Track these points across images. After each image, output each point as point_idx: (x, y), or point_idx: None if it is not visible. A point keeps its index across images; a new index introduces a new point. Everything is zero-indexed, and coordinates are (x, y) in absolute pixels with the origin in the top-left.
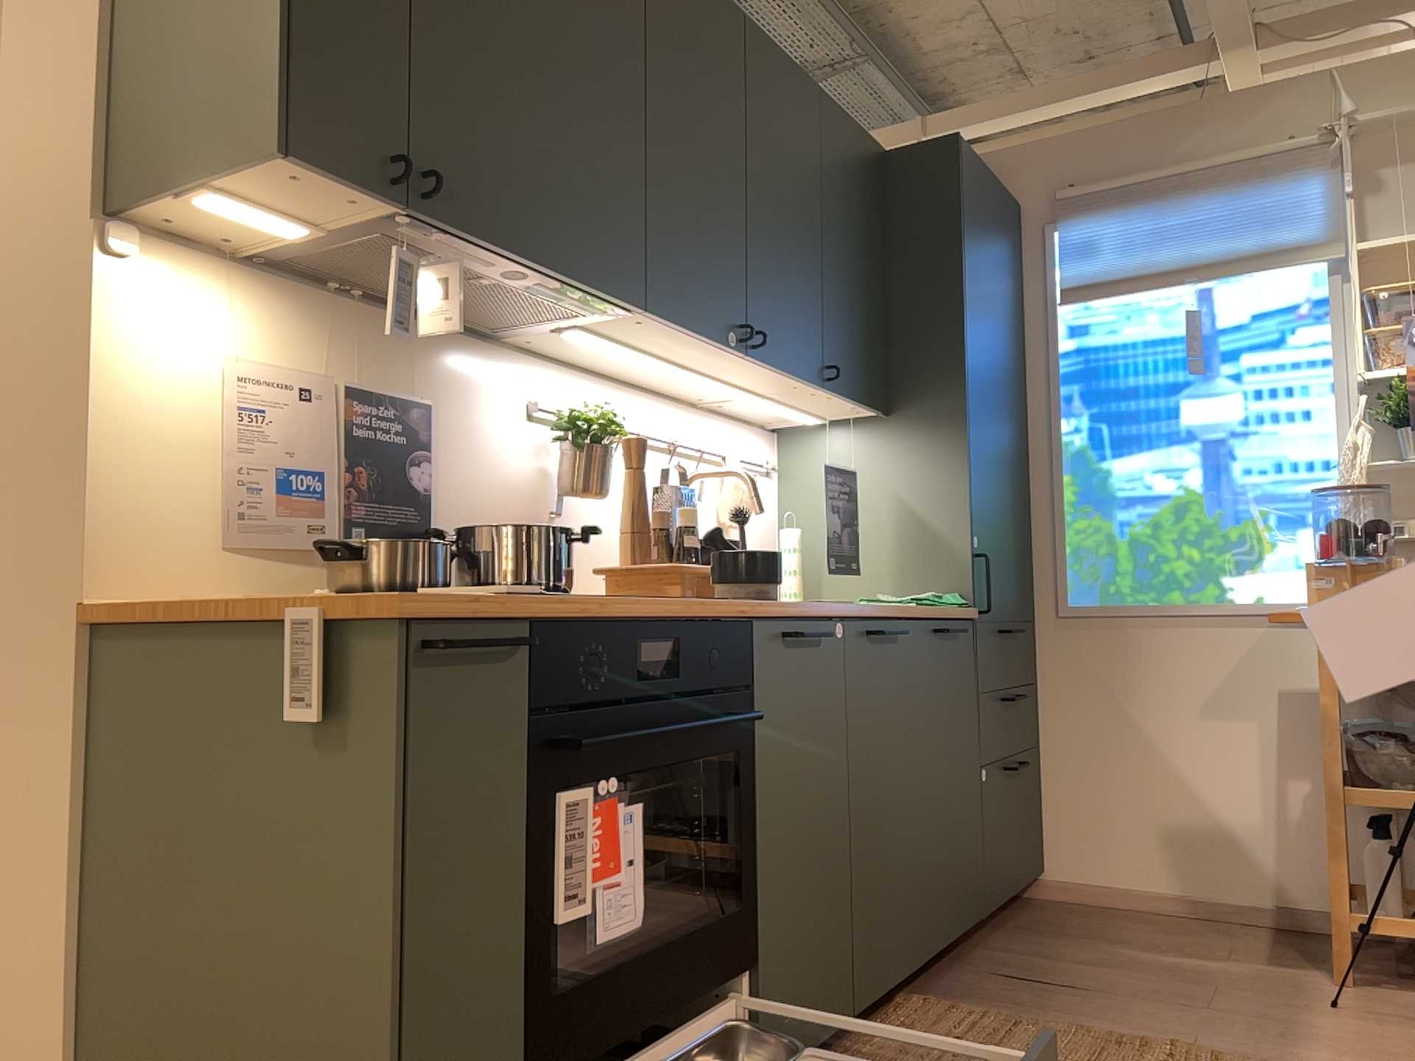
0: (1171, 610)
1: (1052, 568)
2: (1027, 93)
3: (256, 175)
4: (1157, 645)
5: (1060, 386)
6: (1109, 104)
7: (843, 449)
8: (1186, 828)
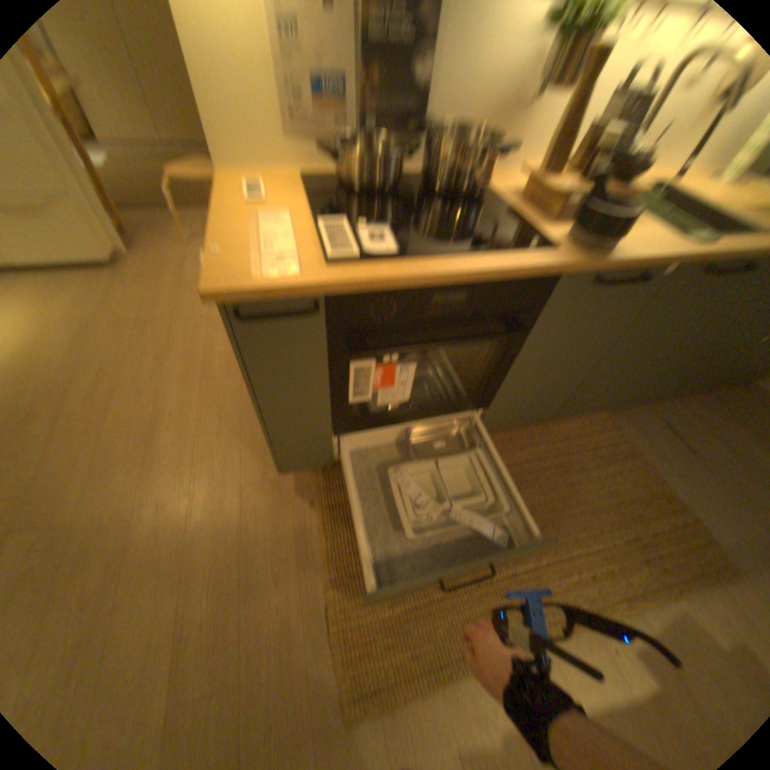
0: None
1: None
2: None
3: None
4: None
5: None
6: None
7: None
8: None
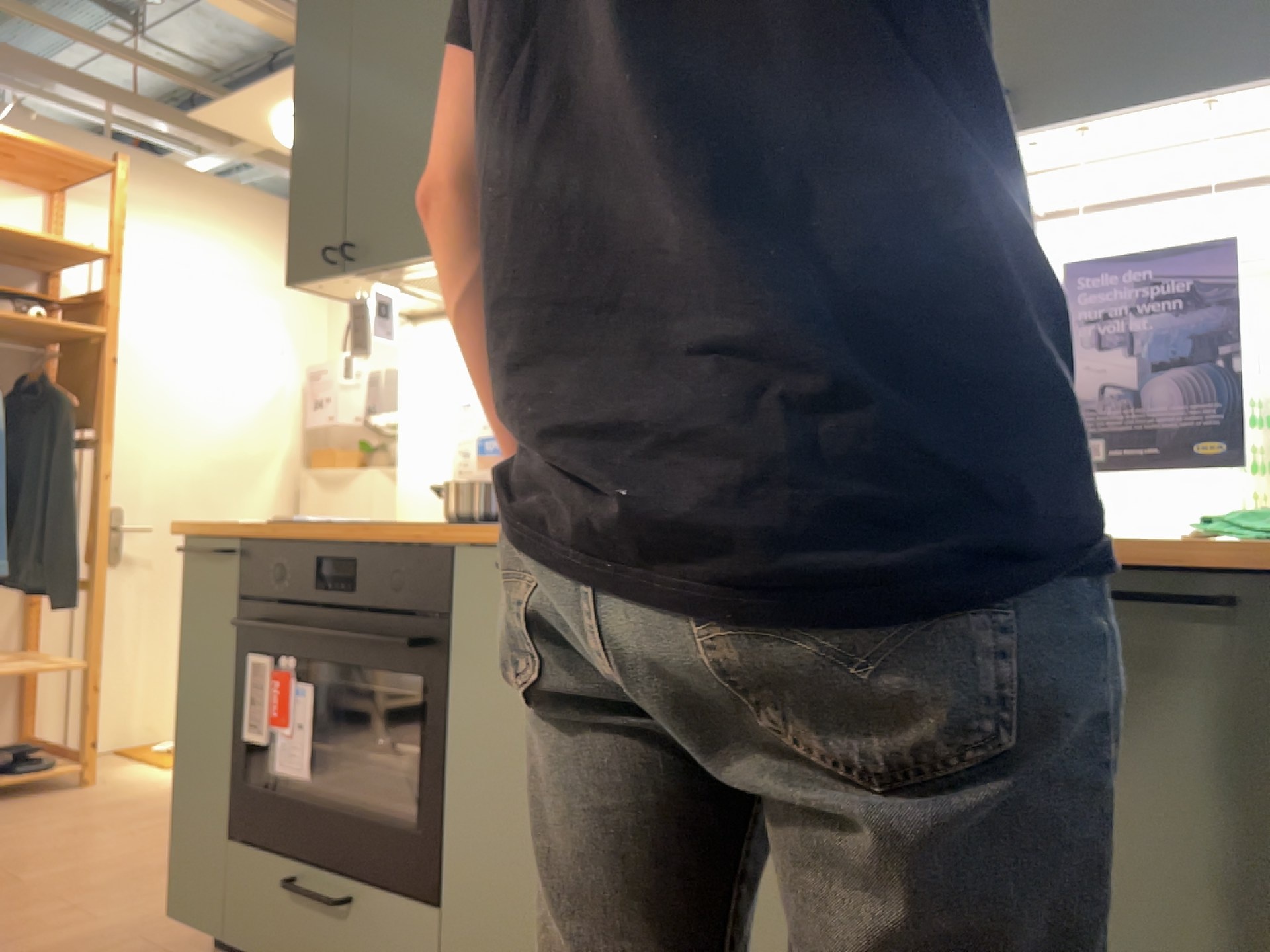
0: None
1: None
2: None
3: (323, 293)
4: None
5: None
6: None
7: None
8: None
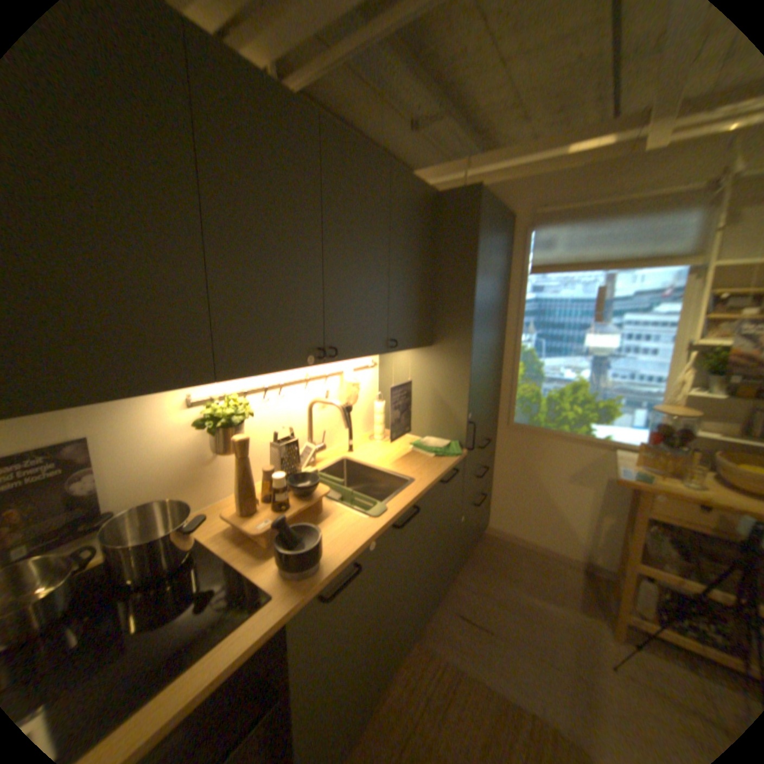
0: (562, 434)
1: (507, 404)
2: (528, 142)
3: None
4: (552, 447)
5: (523, 317)
6: (575, 150)
7: (408, 359)
8: (552, 524)
